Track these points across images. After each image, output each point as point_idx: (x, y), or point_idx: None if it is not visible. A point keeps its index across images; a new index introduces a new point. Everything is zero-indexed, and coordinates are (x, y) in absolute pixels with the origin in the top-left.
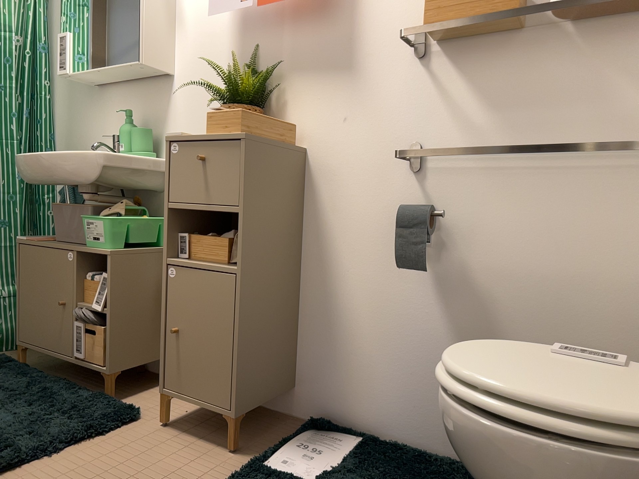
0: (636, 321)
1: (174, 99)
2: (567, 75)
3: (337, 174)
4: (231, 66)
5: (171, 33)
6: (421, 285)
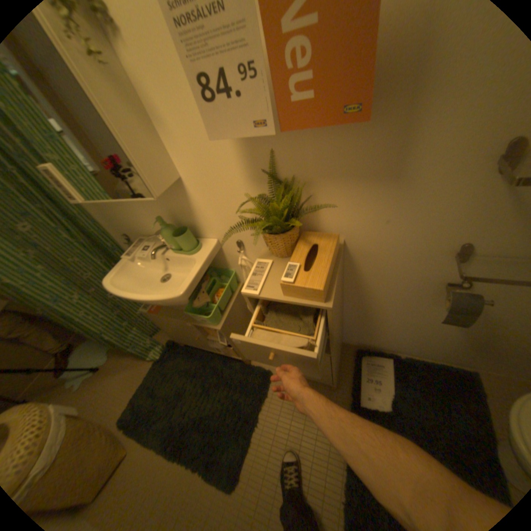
0: None
1: (192, 197)
2: None
3: (377, 256)
4: (244, 169)
5: (156, 139)
6: (445, 314)
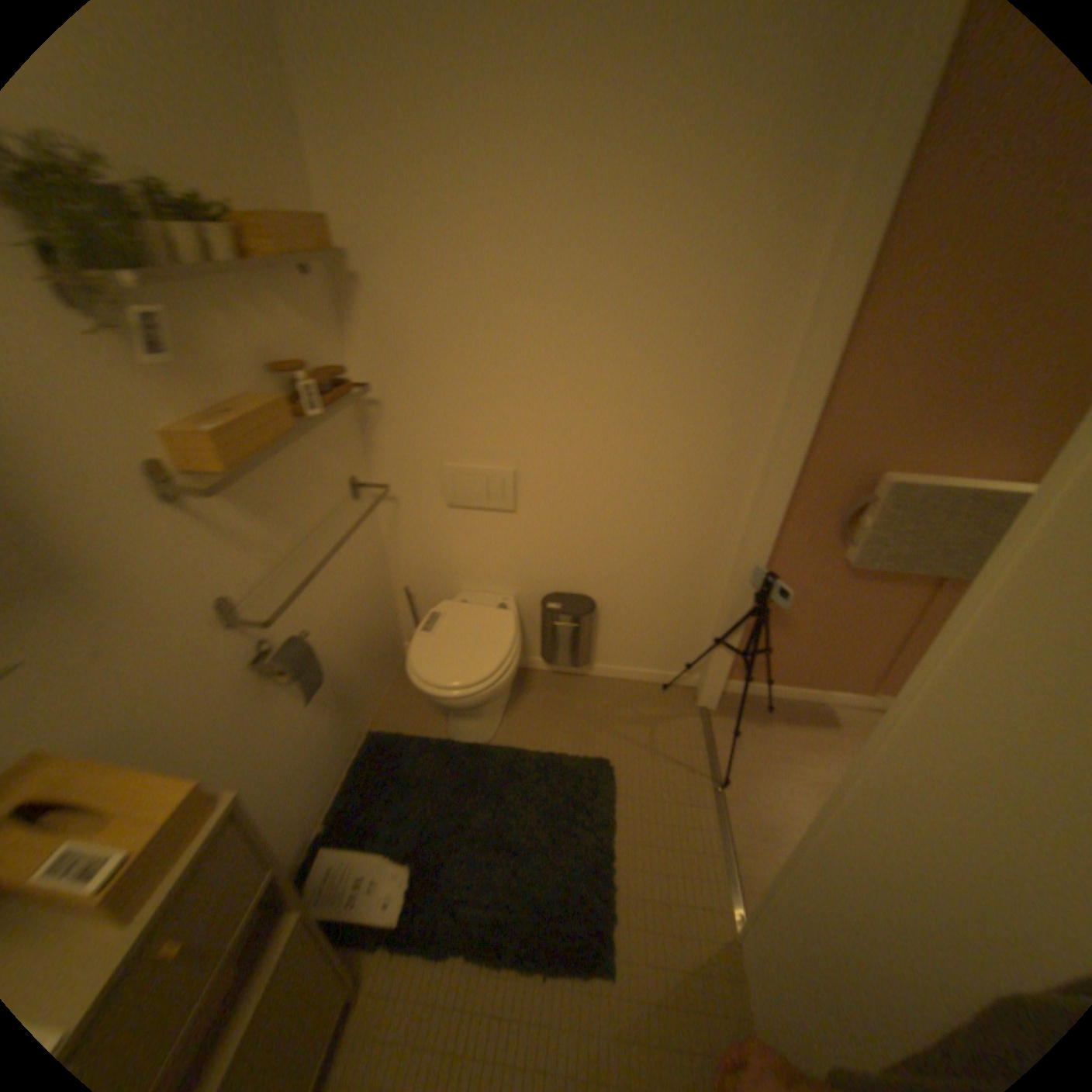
0: (370, 592)
1: None
2: (300, 461)
3: (138, 726)
4: None
5: None
6: (287, 706)
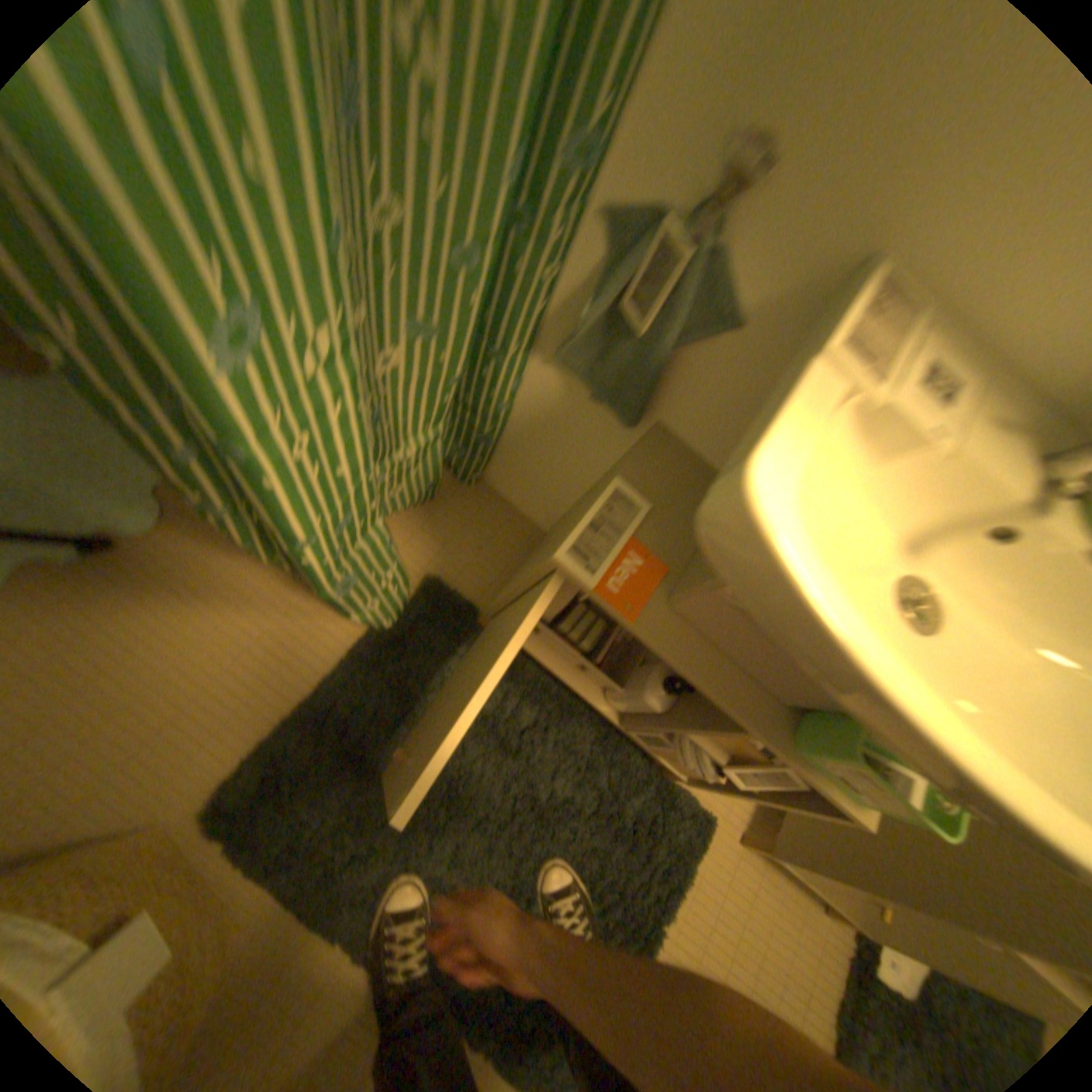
0: None
1: None
2: None
3: None
4: None
5: None
6: None
